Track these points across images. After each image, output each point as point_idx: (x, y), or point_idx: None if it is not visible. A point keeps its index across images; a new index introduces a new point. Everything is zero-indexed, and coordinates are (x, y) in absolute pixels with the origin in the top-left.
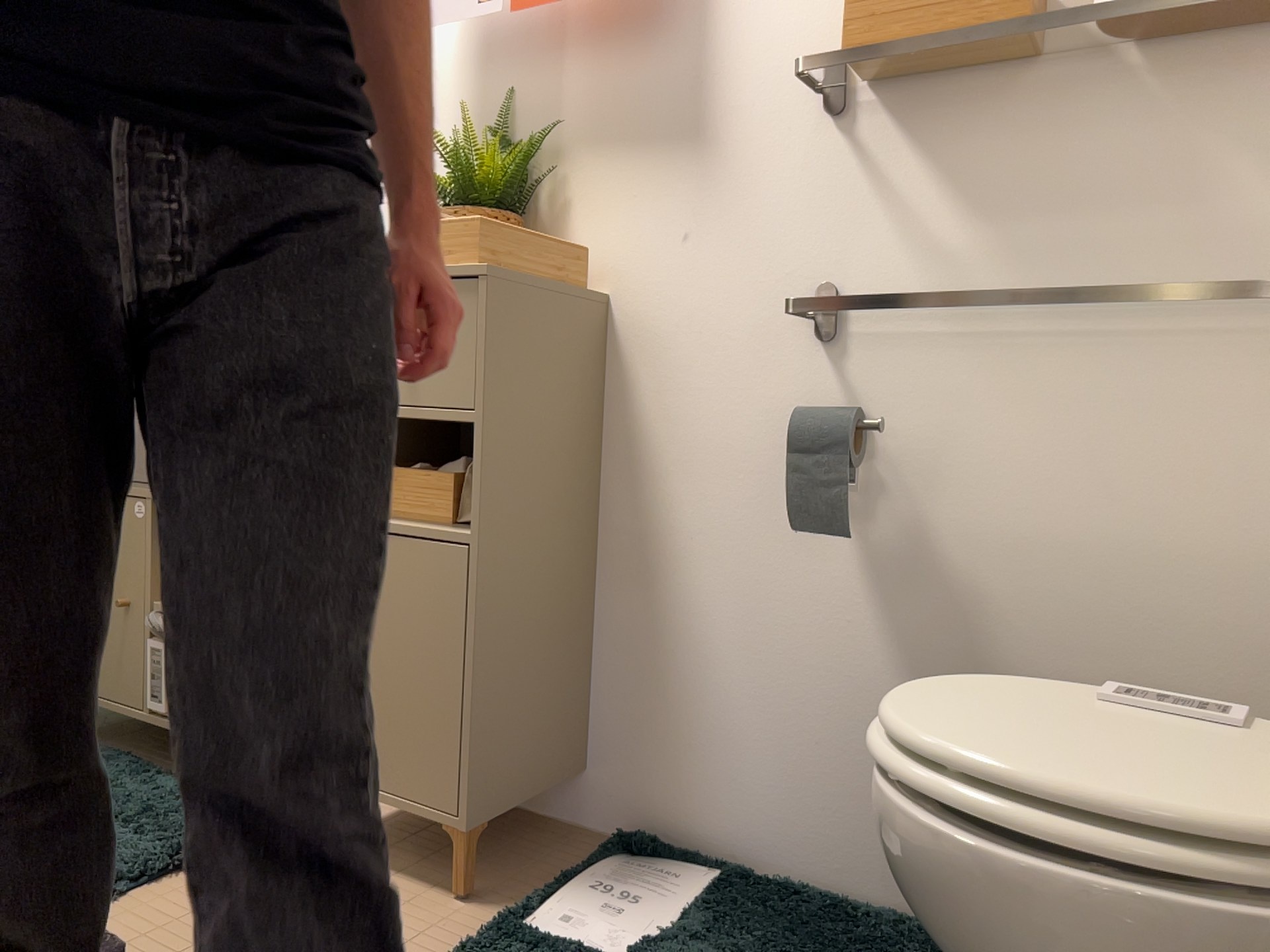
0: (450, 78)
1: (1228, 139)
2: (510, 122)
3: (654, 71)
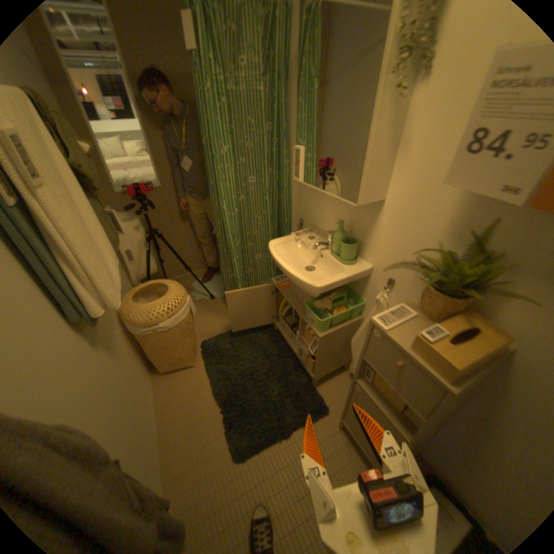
0: (457, 191)
1: None
2: (491, 234)
3: None
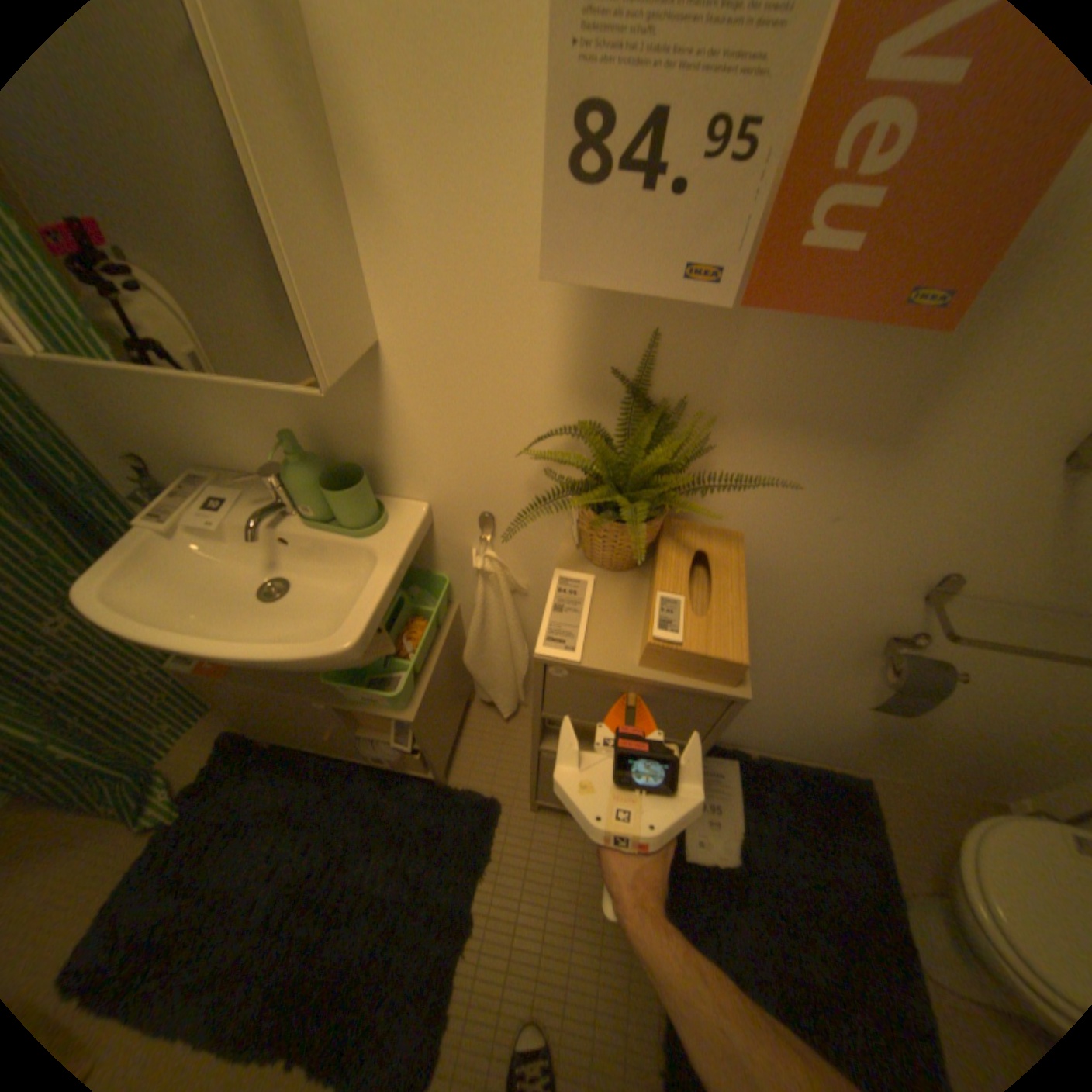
0: (552, 285)
1: None
2: (648, 367)
3: (880, 359)
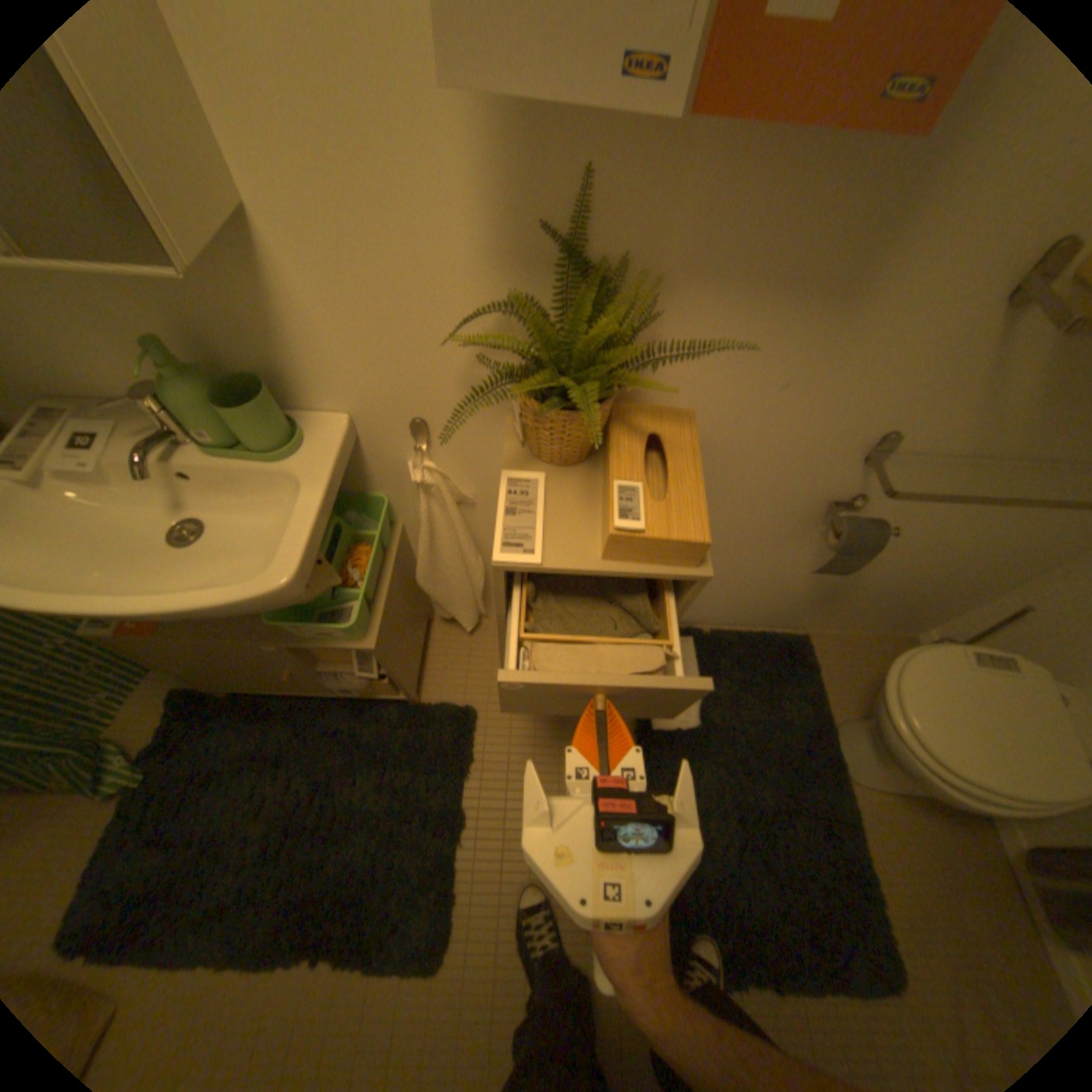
0: (455, 105)
1: None
2: (582, 217)
3: (837, 189)
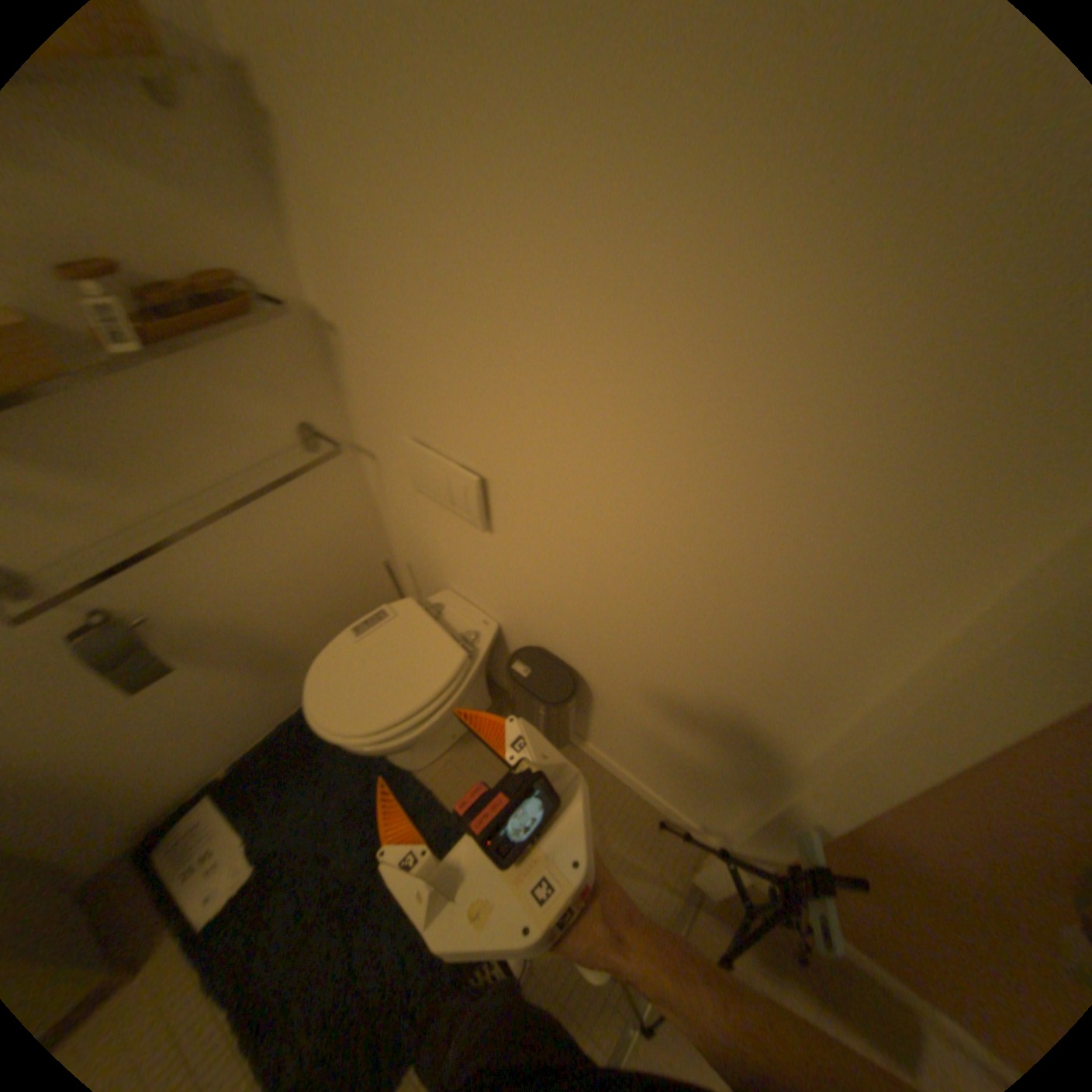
0: None
1: (214, 384)
2: None
3: None
